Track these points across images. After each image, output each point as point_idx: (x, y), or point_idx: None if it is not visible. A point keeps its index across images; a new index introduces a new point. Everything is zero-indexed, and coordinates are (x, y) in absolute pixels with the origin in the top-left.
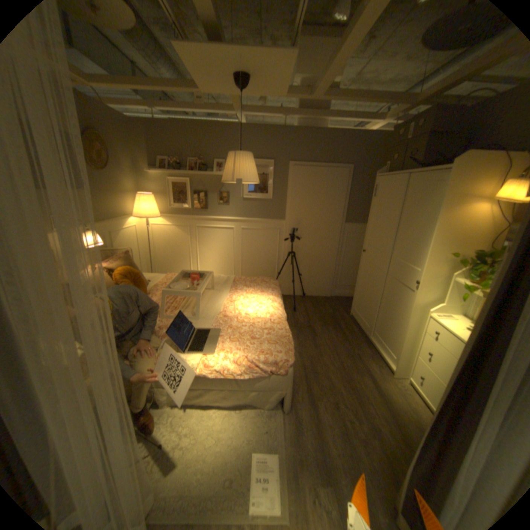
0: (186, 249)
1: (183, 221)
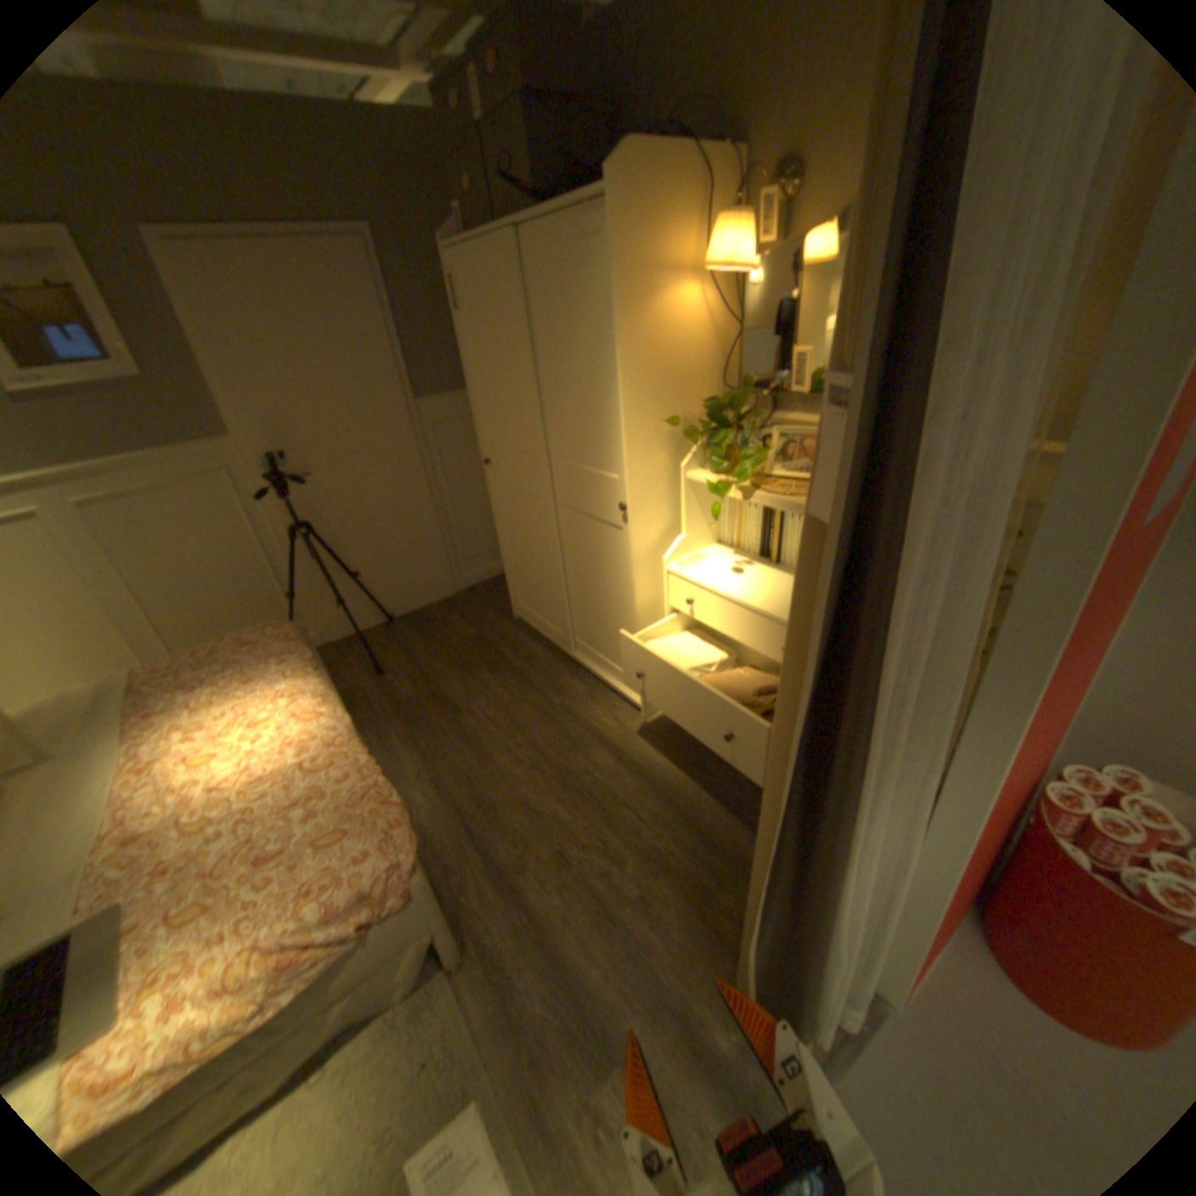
0: None
1: None
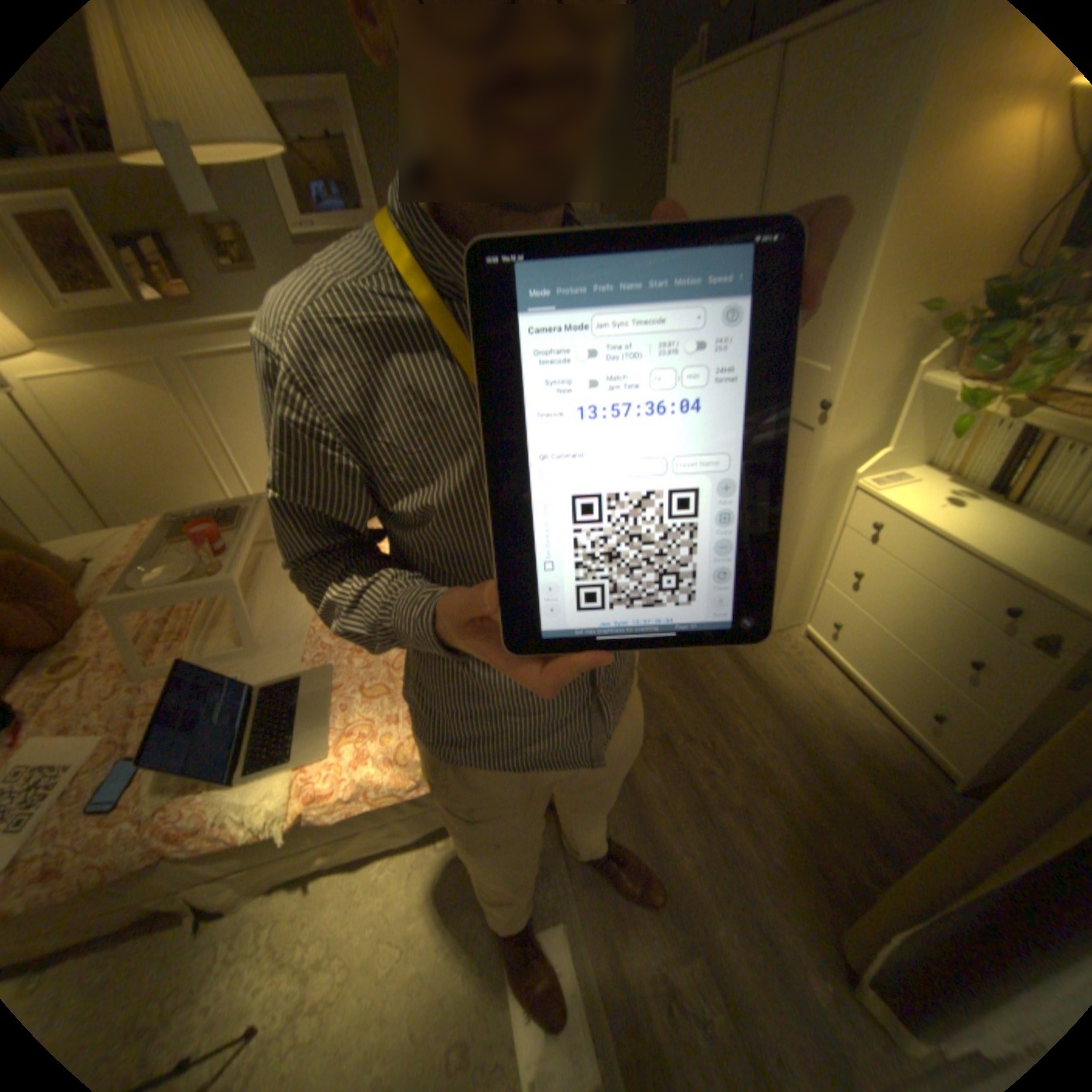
0: (180, 434)
1: (127, 352)
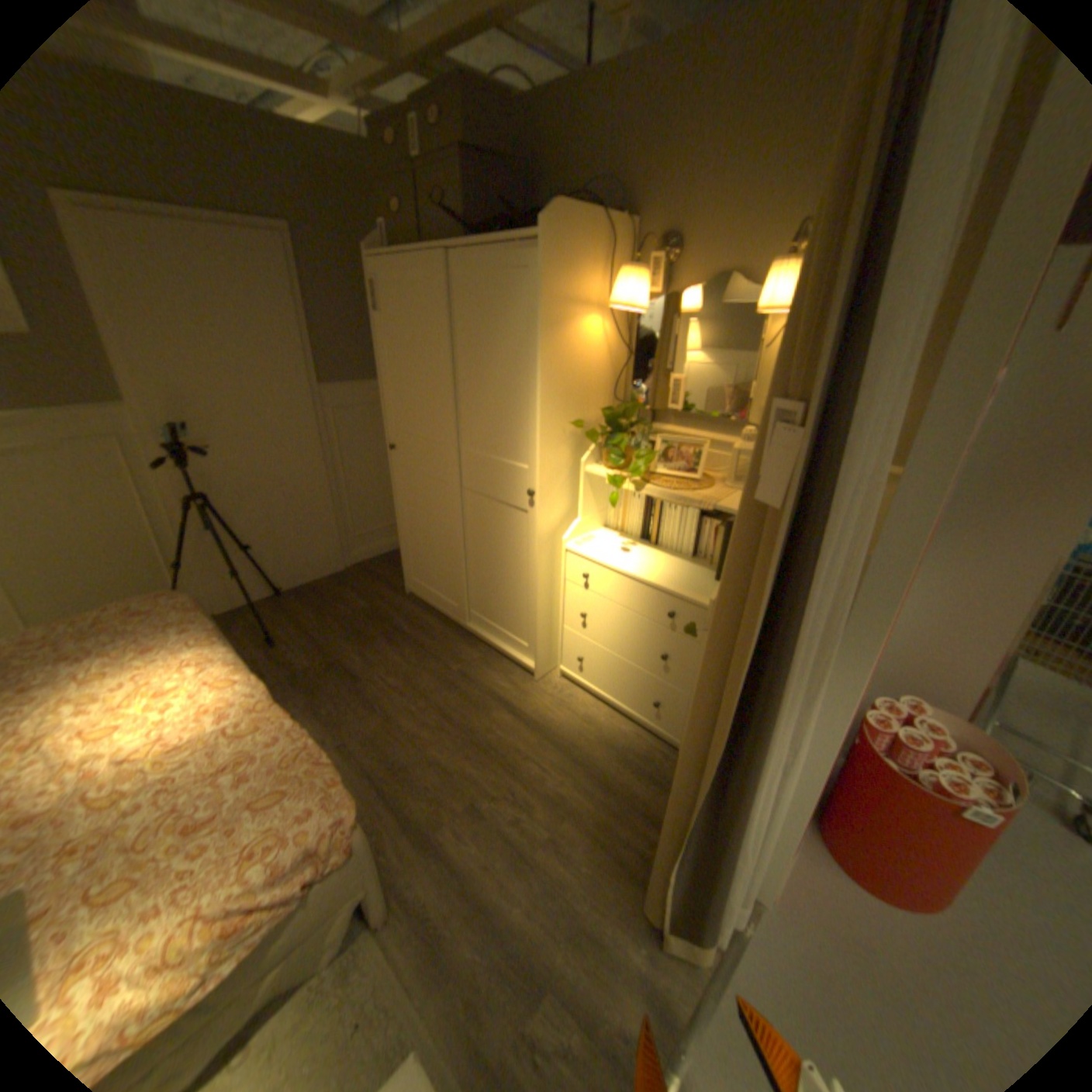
0: None
1: None
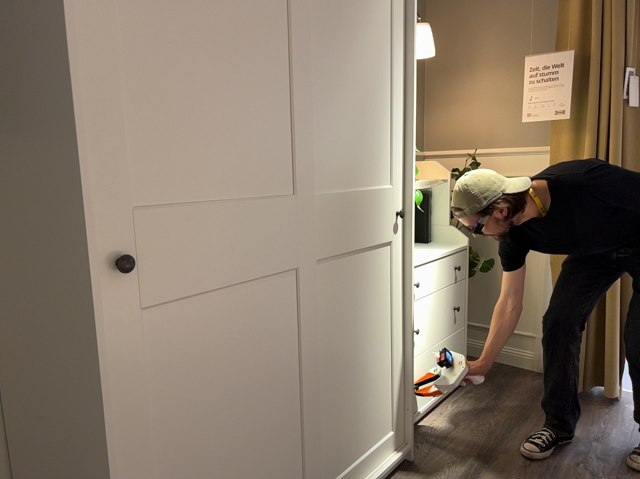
0: None
1: None
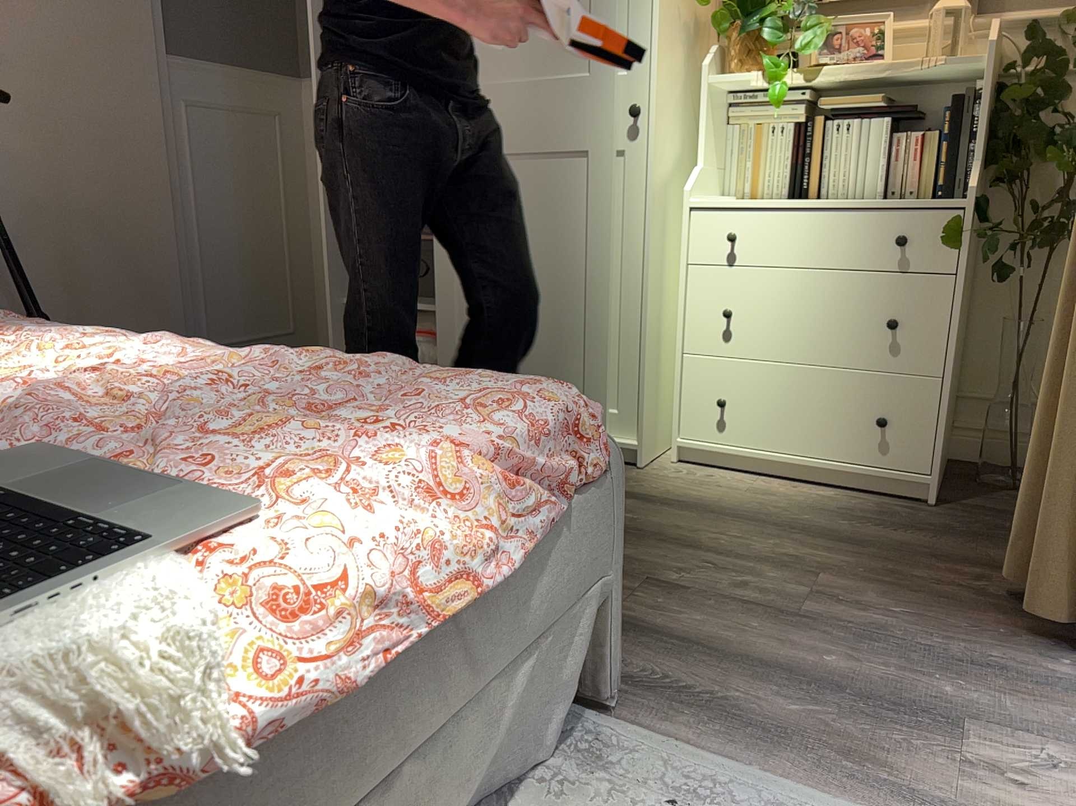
0: None
1: None
